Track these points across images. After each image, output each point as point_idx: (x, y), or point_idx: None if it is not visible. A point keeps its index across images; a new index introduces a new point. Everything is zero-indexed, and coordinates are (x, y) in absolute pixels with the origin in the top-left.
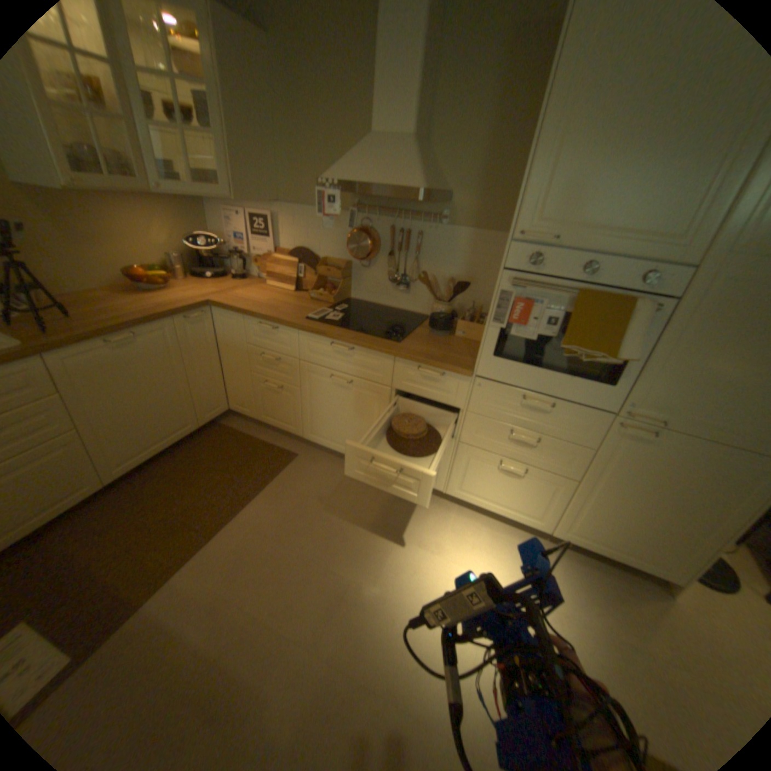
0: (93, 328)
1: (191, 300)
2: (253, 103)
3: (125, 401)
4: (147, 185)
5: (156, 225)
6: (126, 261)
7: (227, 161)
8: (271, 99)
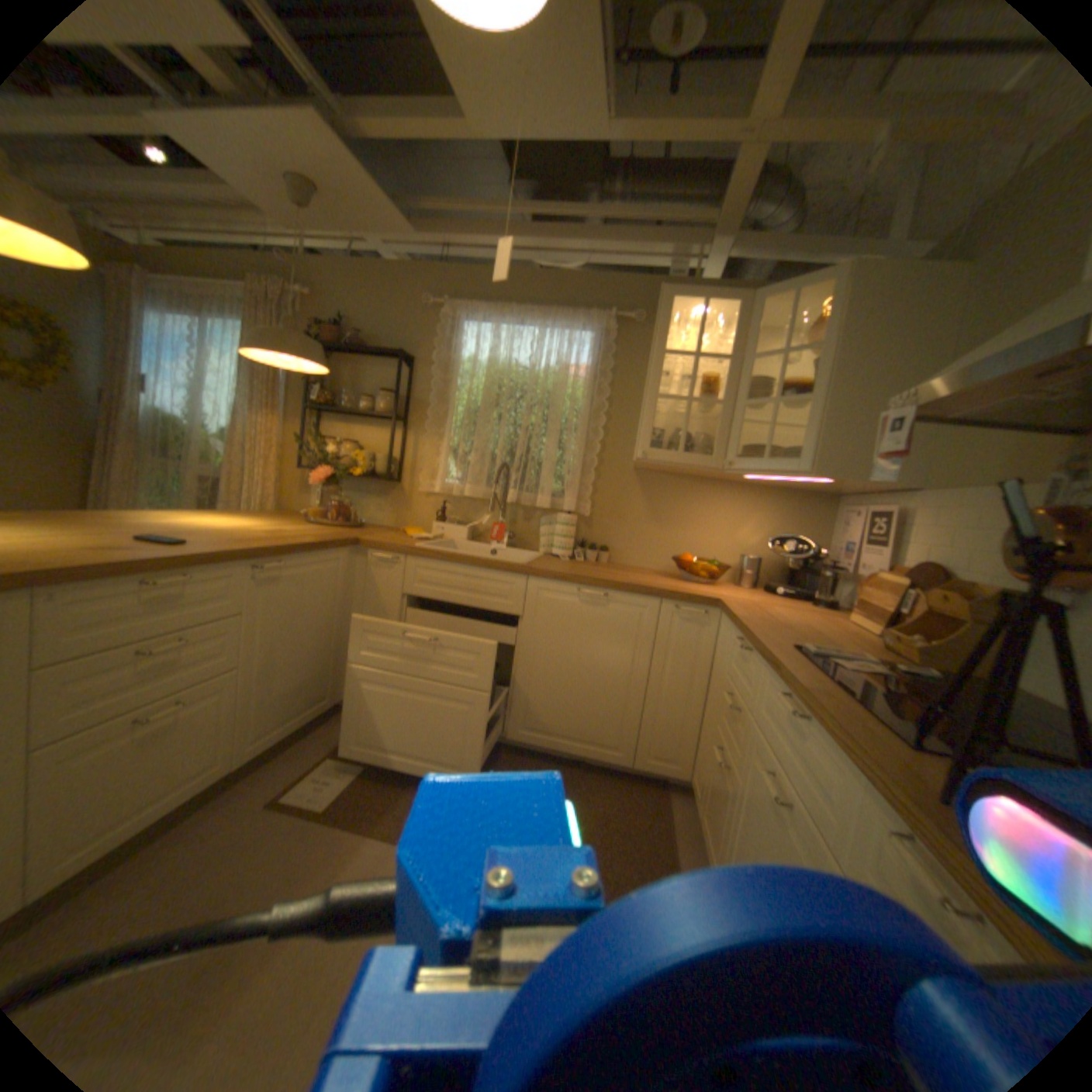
0: (579, 574)
1: (705, 594)
2: (911, 352)
3: (567, 663)
4: (726, 464)
5: (754, 523)
6: (698, 552)
7: (823, 427)
8: (960, 340)
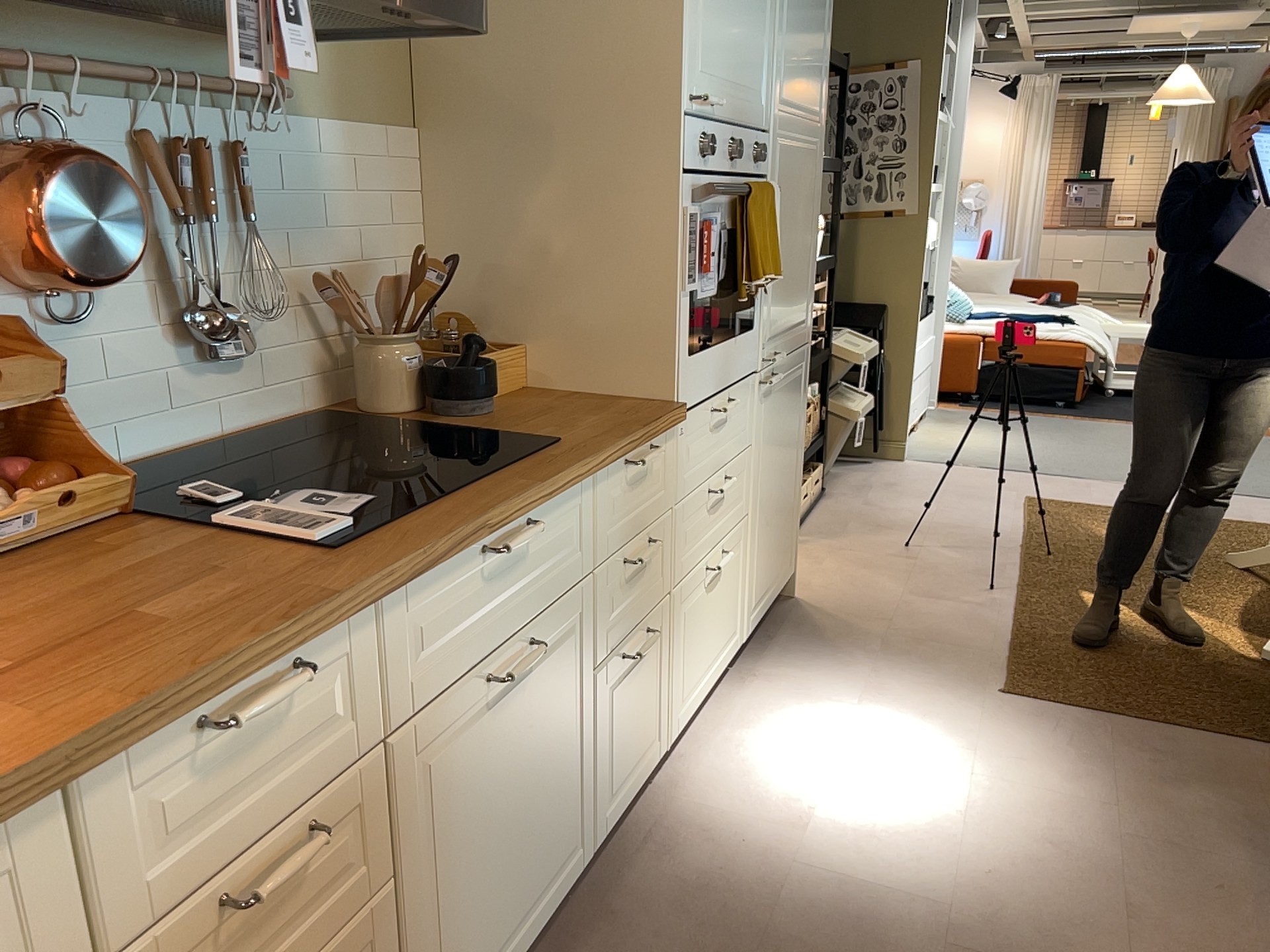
0: None
1: None
2: None
3: None
4: None
5: None
6: None
7: None
8: None
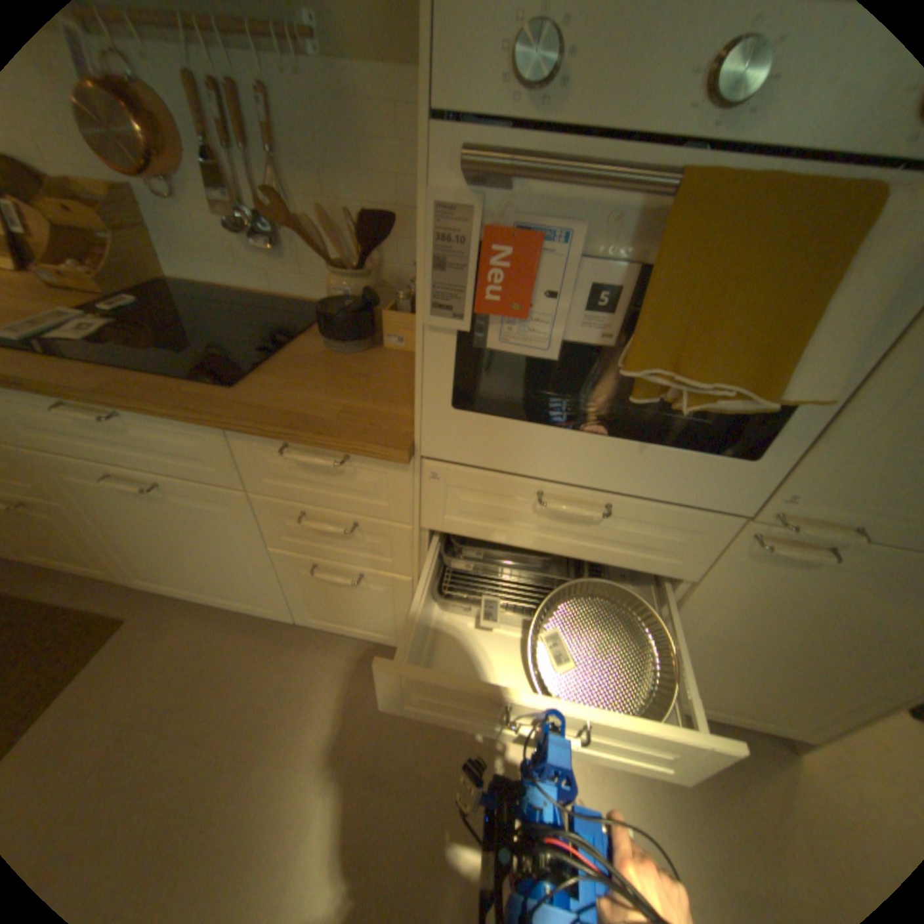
0: None
1: None
2: None
3: None
4: None
5: None
6: None
7: None
8: None
